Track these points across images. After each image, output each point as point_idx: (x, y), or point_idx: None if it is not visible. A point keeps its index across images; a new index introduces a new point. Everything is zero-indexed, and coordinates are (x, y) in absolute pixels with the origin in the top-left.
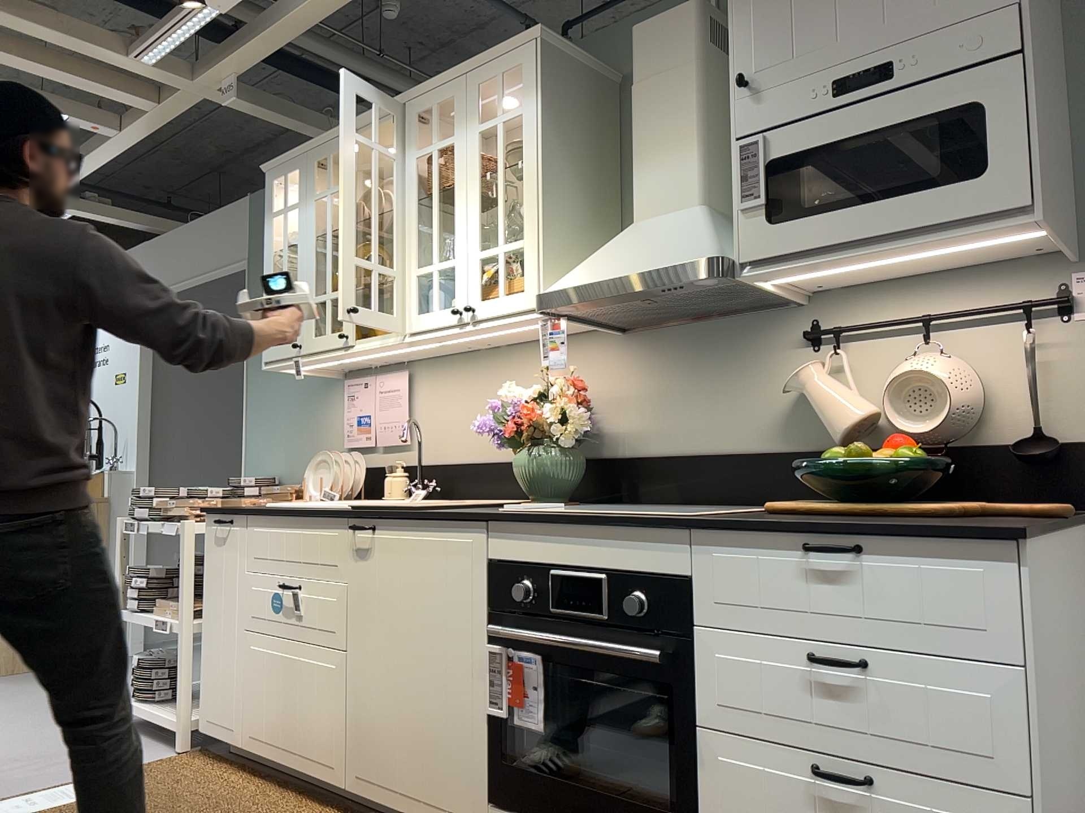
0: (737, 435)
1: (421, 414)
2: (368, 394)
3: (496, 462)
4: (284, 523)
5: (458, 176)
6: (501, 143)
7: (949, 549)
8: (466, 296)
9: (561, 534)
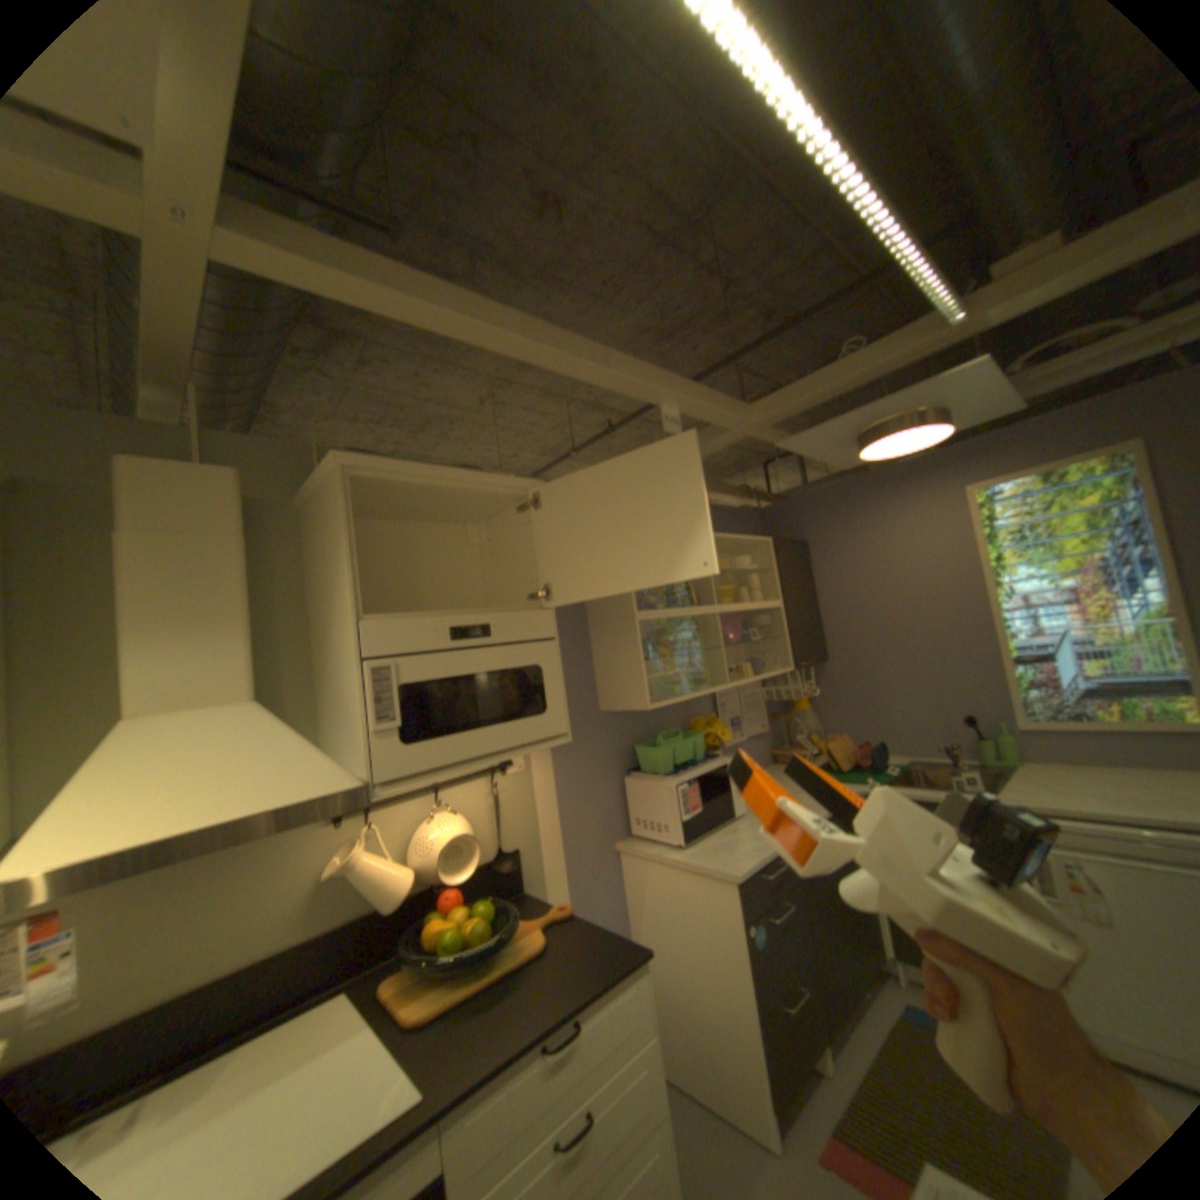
0: (245, 944)
1: None
2: None
3: None
4: None
5: None
6: None
7: (619, 989)
8: None
9: None
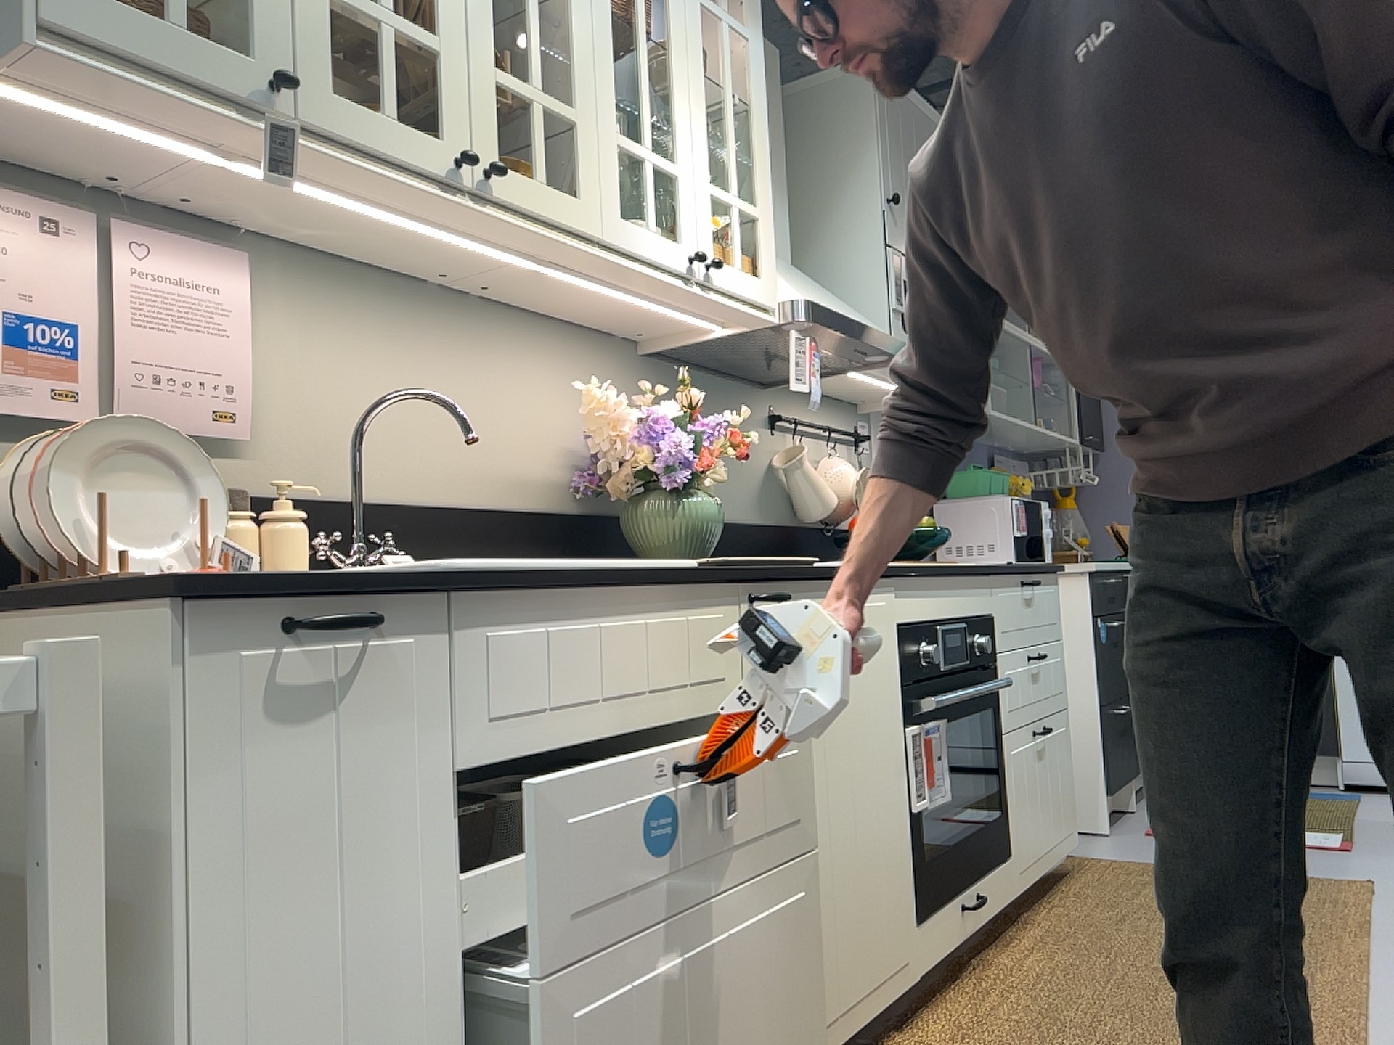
0: (736, 503)
1: (275, 373)
2: (72, 264)
3: (477, 509)
4: (591, 604)
5: (678, 39)
6: (730, 53)
7: (1050, 580)
8: (698, 241)
9: (941, 585)
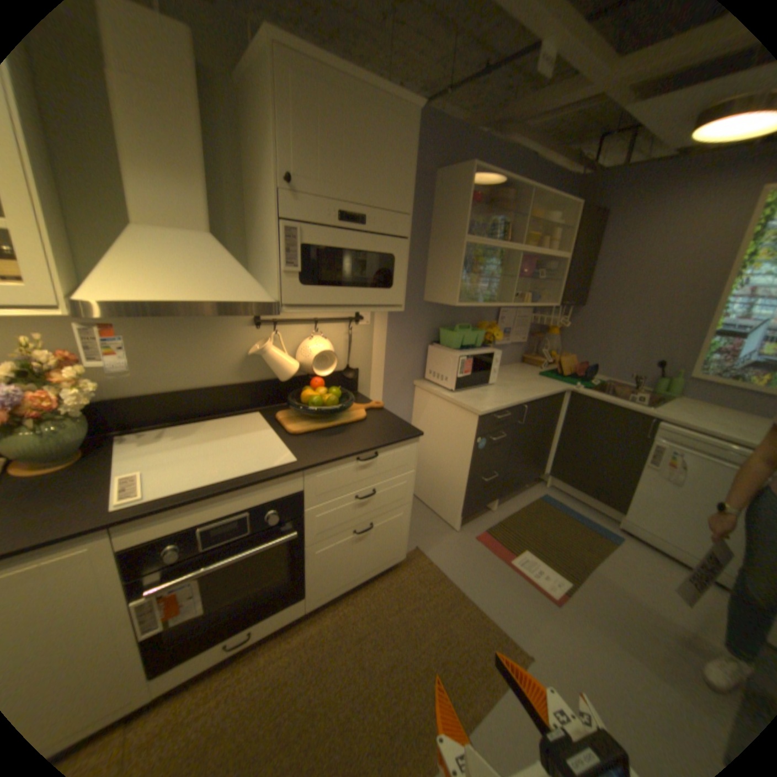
0: (209, 376)
1: None
2: None
3: None
4: None
5: None
6: None
7: (402, 444)
8: None
9: (204, 504)
